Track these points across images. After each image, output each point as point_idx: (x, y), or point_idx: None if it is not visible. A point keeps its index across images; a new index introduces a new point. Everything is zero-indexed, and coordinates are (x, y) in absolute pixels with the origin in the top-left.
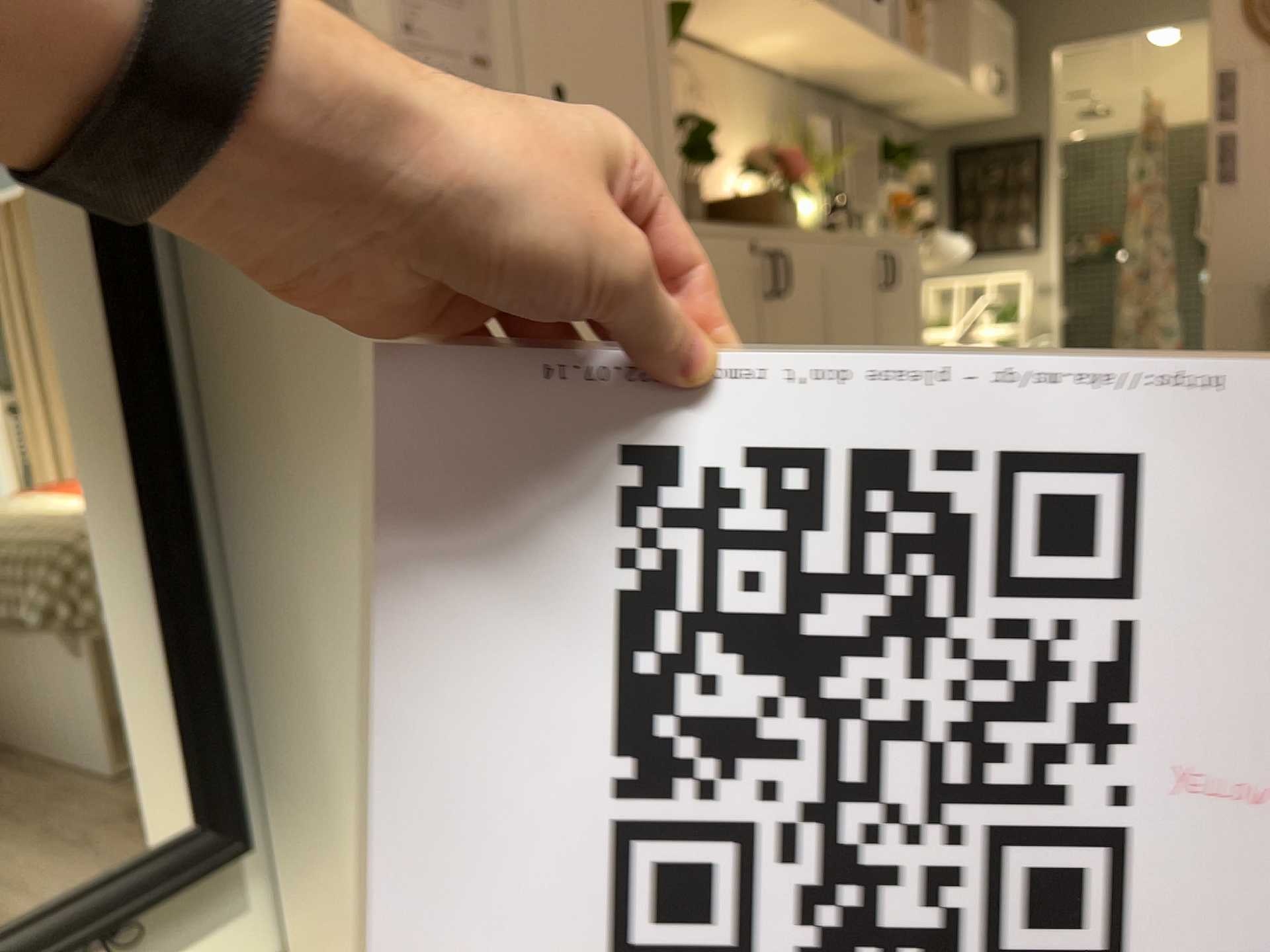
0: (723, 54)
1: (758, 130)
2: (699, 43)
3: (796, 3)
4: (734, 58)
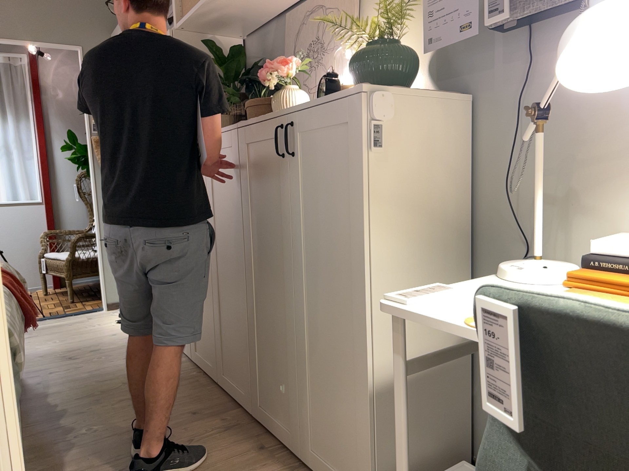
0: None
1: None
2: None
3: None
4: None
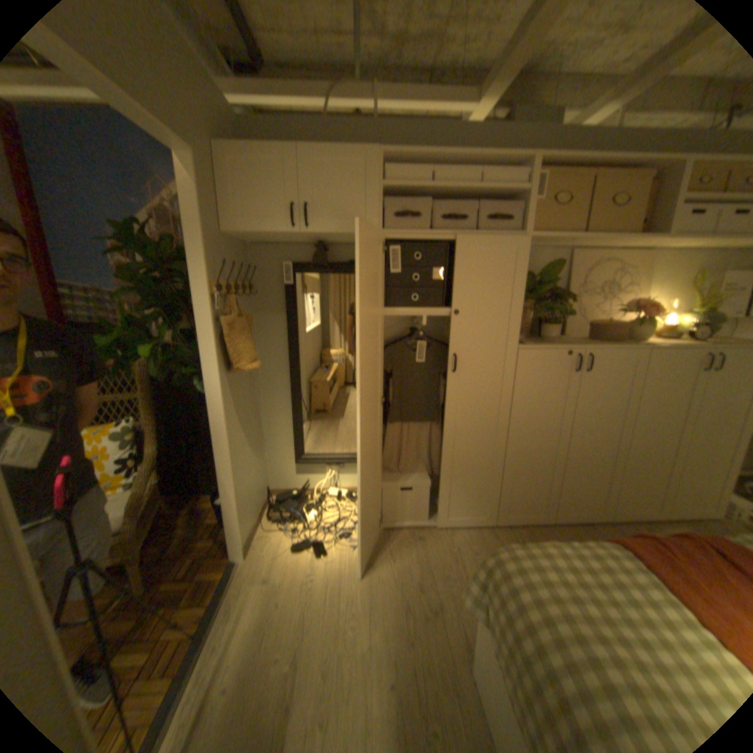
0: (658, 249)
1: (682, 280)
2: (638, 248)
3: (670, 239)
4: (669, 249)
